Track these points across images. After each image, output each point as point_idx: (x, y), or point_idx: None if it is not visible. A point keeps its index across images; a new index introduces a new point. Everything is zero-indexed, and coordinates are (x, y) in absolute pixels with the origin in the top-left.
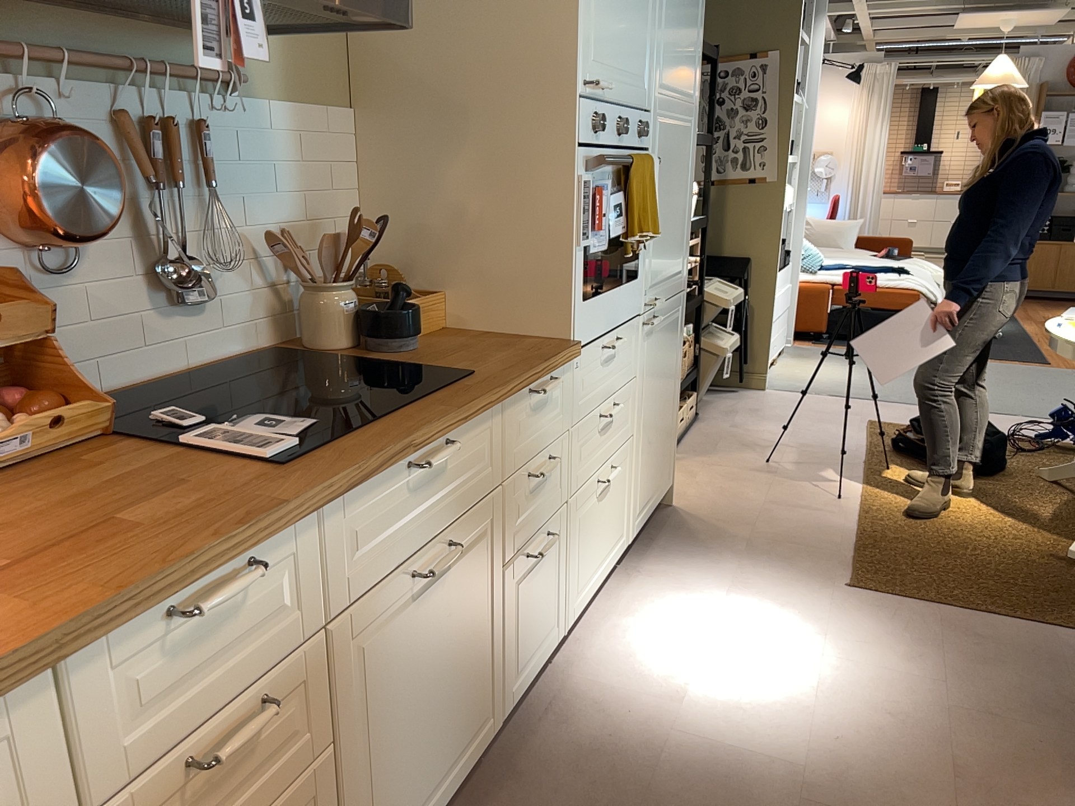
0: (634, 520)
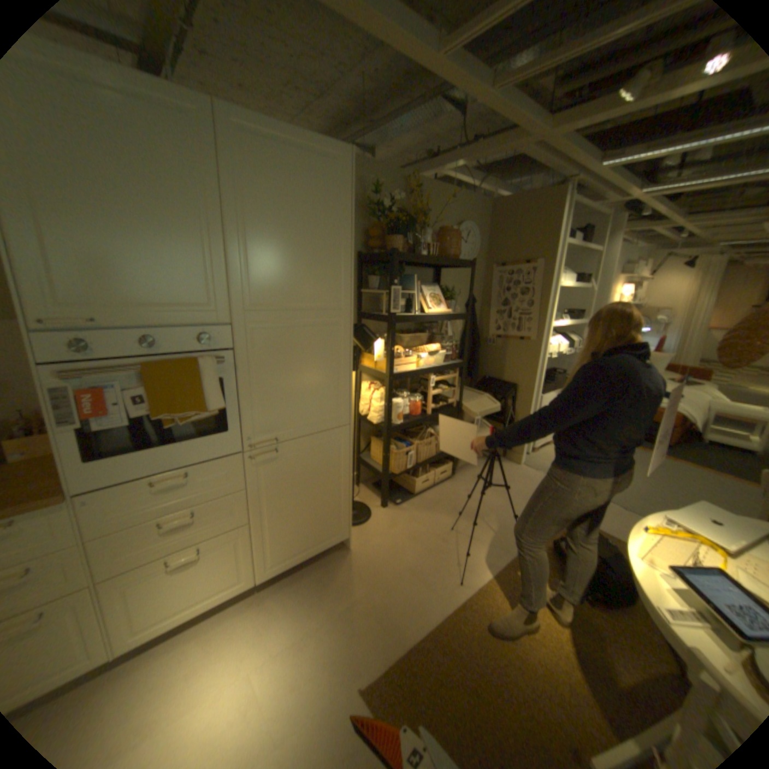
0: (260, 571)
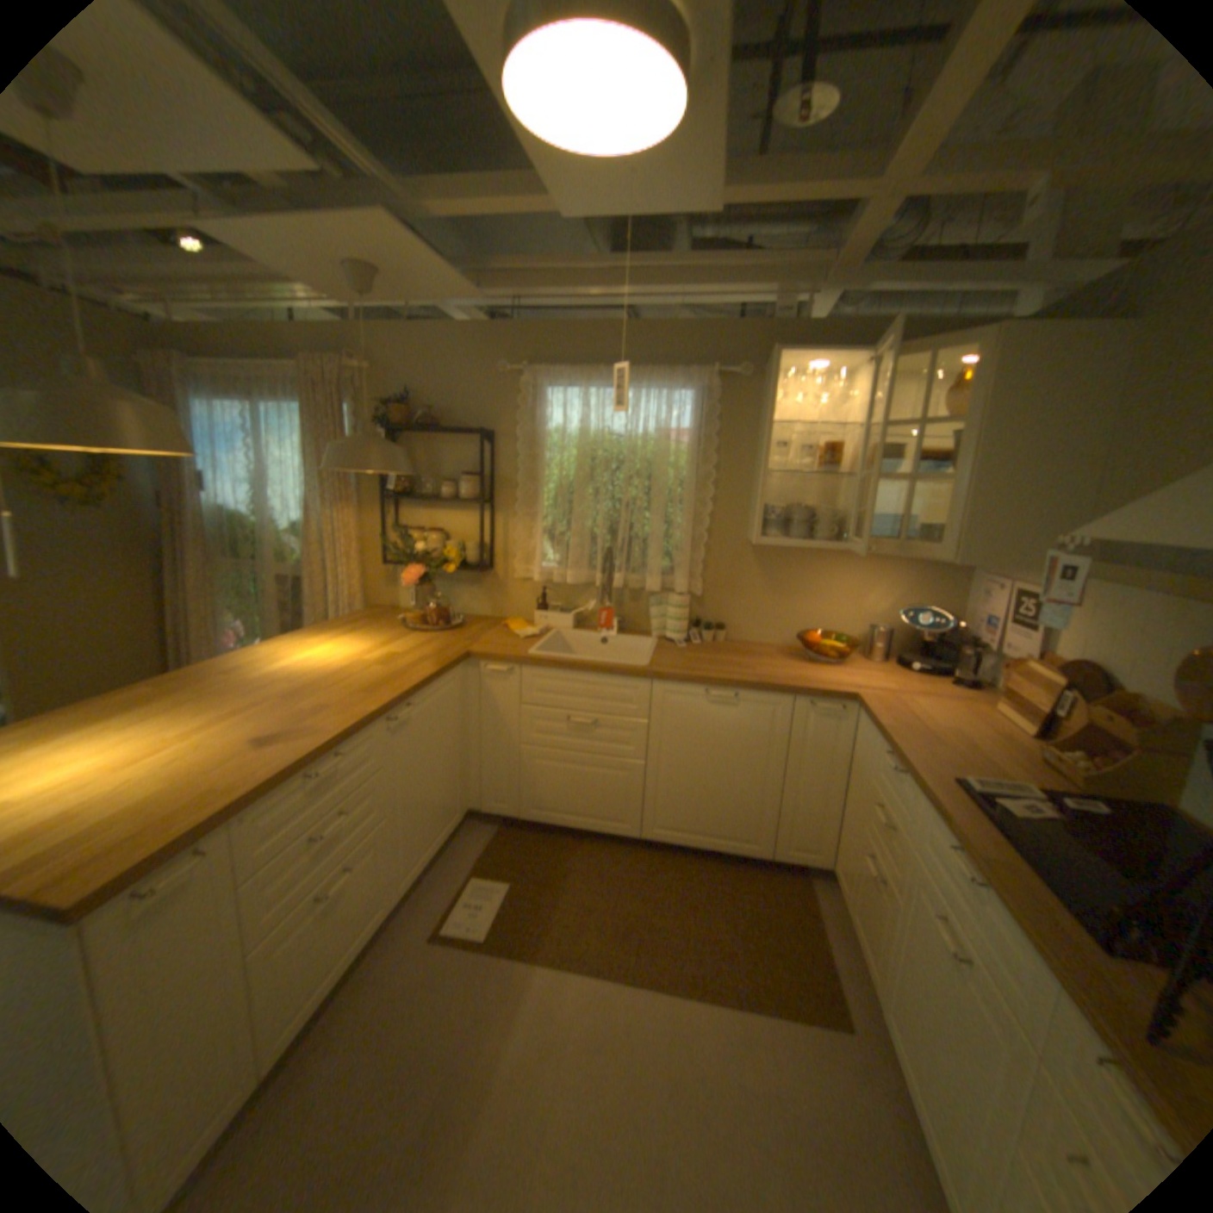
0: None
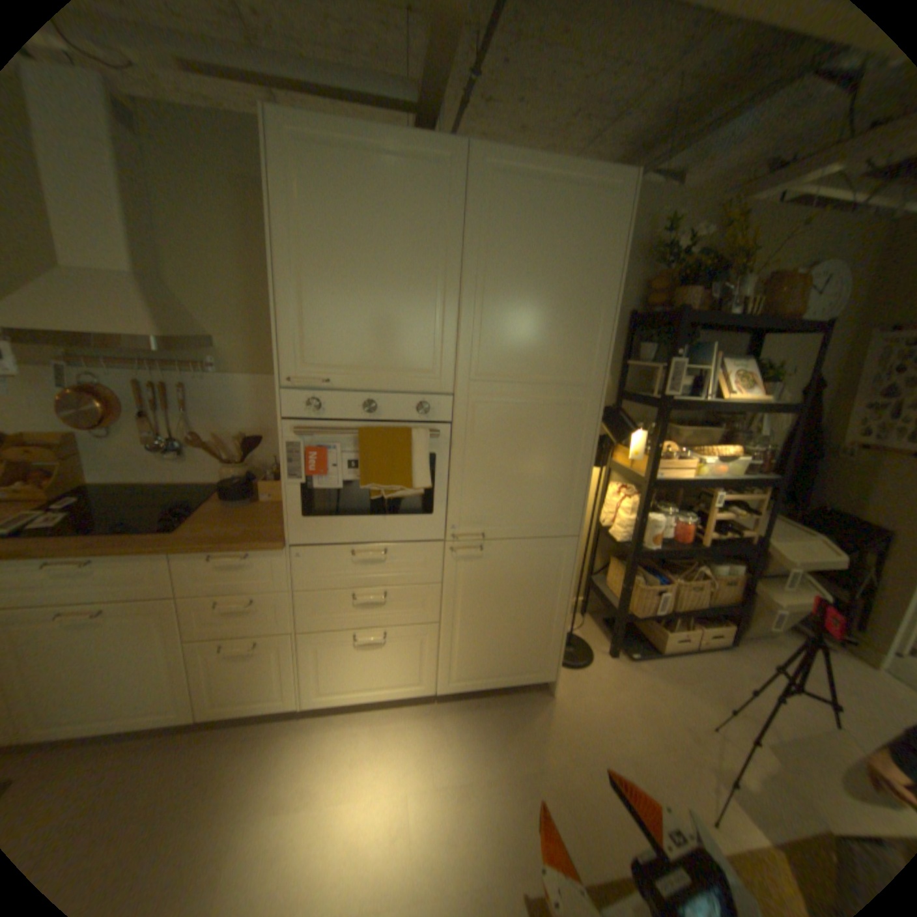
0: (443, 682)
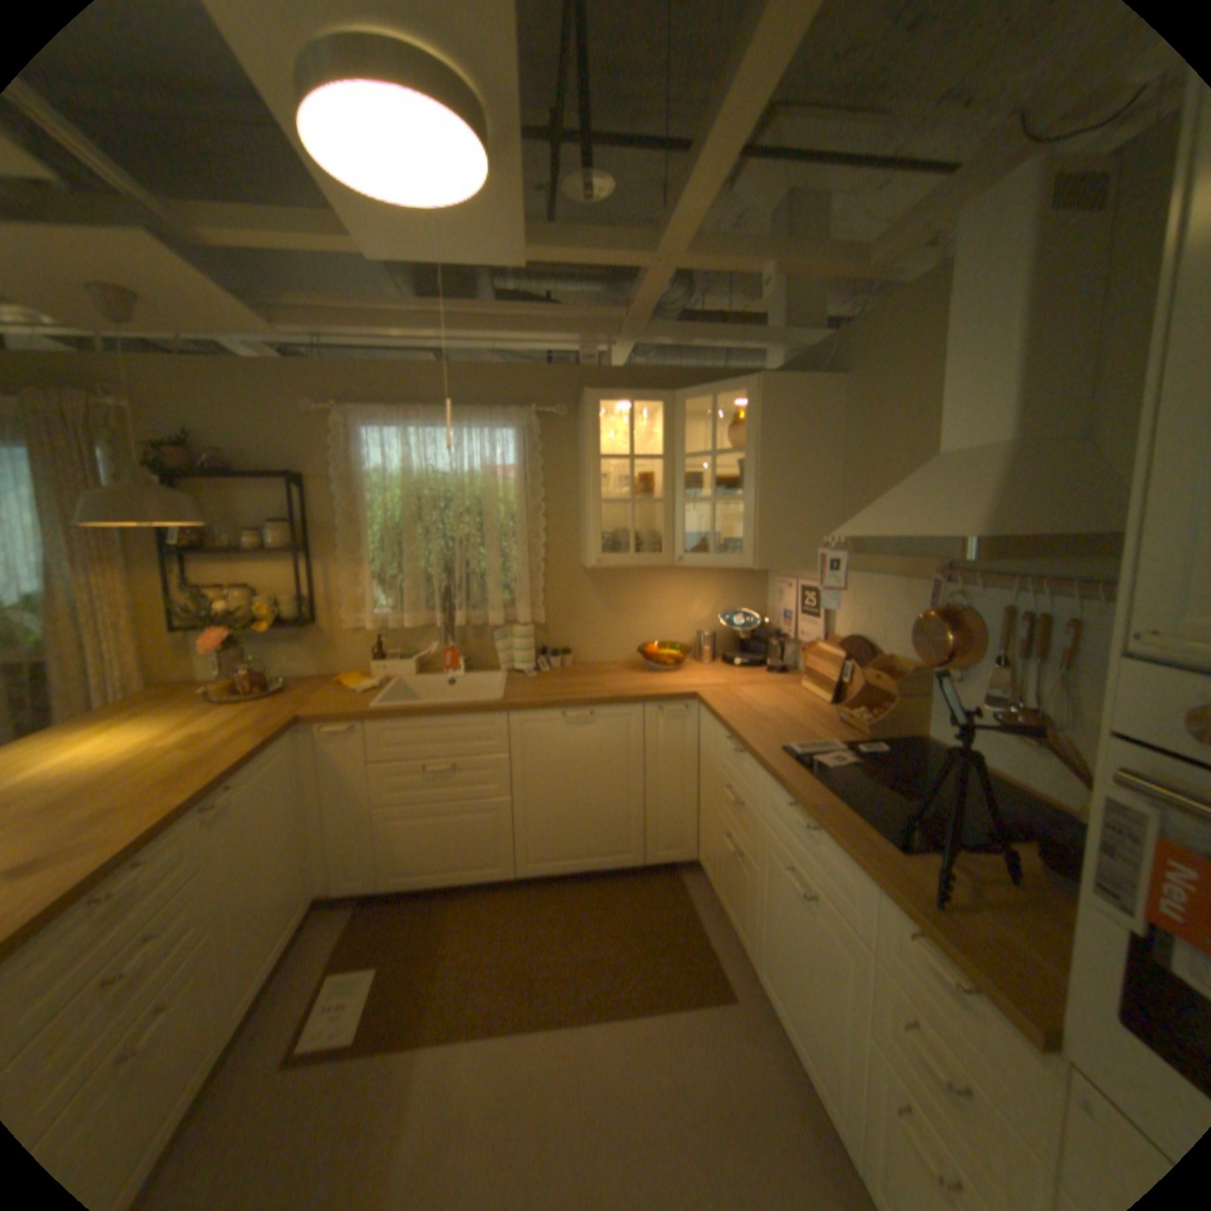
0: None
